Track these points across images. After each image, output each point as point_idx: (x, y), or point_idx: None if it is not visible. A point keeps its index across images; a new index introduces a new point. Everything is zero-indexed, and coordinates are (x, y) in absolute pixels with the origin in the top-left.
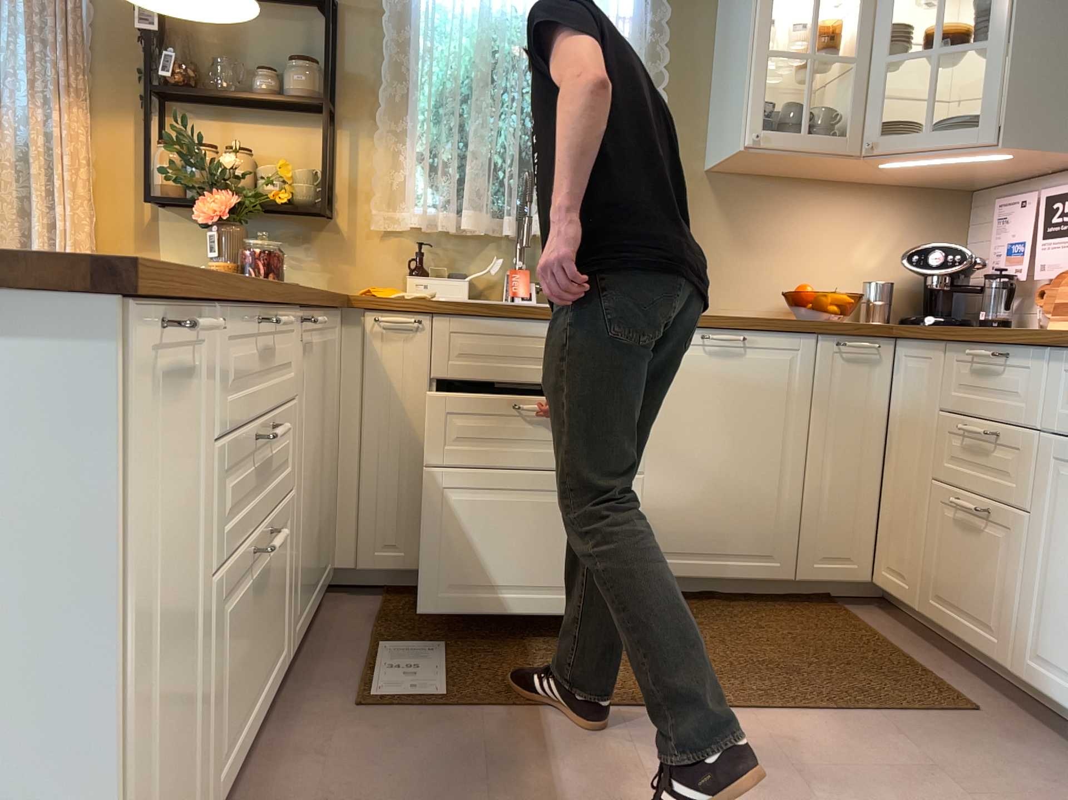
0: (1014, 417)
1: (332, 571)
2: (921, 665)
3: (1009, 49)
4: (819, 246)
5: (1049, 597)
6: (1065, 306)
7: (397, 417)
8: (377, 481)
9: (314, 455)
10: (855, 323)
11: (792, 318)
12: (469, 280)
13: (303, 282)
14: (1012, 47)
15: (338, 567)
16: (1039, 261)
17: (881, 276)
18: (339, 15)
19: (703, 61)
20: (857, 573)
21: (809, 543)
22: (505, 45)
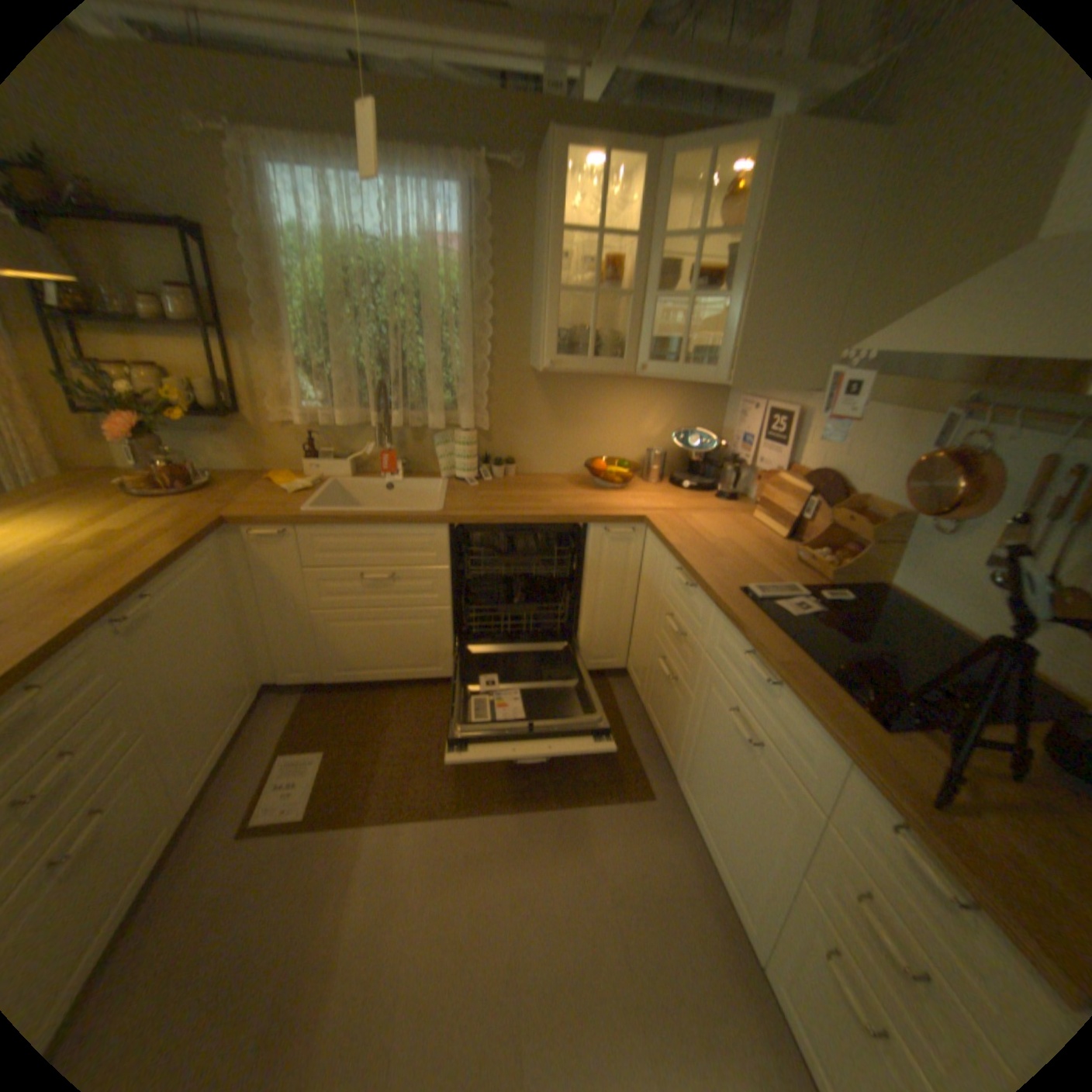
0: (693, 630)
1: (259, 689)
2: (635, 746)
3: (745, 301)
4: (615, 422)
5: (695, 755)
6: (765, 502)
7: (283, 595)
8: (278, 635)
9: (192, 666)
10: (618, 511)
11: (572, 511)
12: (353, 459)
13: (226, 463)
14: (747, 302)
15: (264, 684)
16: (759, 455)
17: (660, 442)
18: (201, 237)
19: (524, 275)
20: (614, 665)
21: (583, 651)
22: (354, 264)
